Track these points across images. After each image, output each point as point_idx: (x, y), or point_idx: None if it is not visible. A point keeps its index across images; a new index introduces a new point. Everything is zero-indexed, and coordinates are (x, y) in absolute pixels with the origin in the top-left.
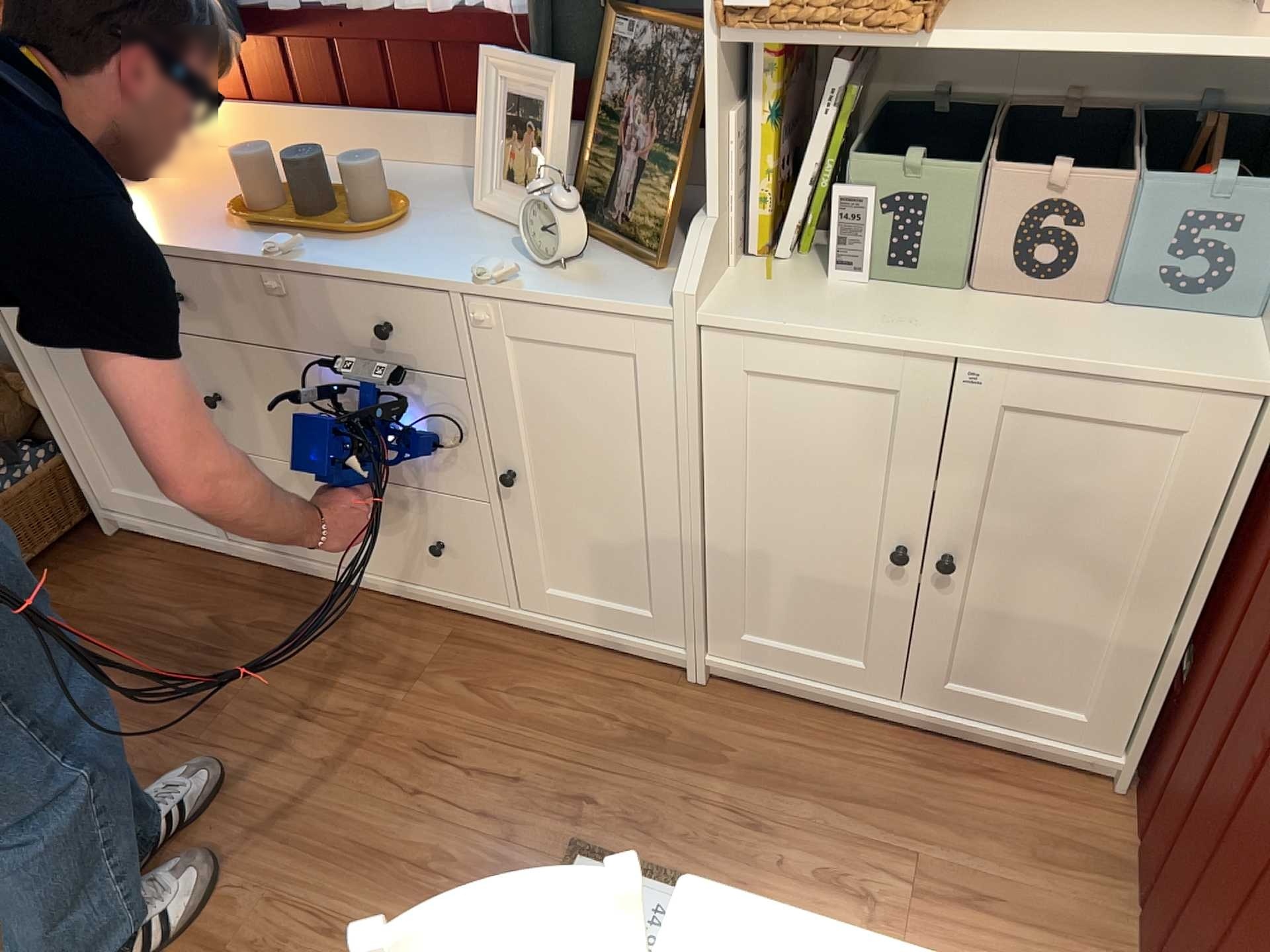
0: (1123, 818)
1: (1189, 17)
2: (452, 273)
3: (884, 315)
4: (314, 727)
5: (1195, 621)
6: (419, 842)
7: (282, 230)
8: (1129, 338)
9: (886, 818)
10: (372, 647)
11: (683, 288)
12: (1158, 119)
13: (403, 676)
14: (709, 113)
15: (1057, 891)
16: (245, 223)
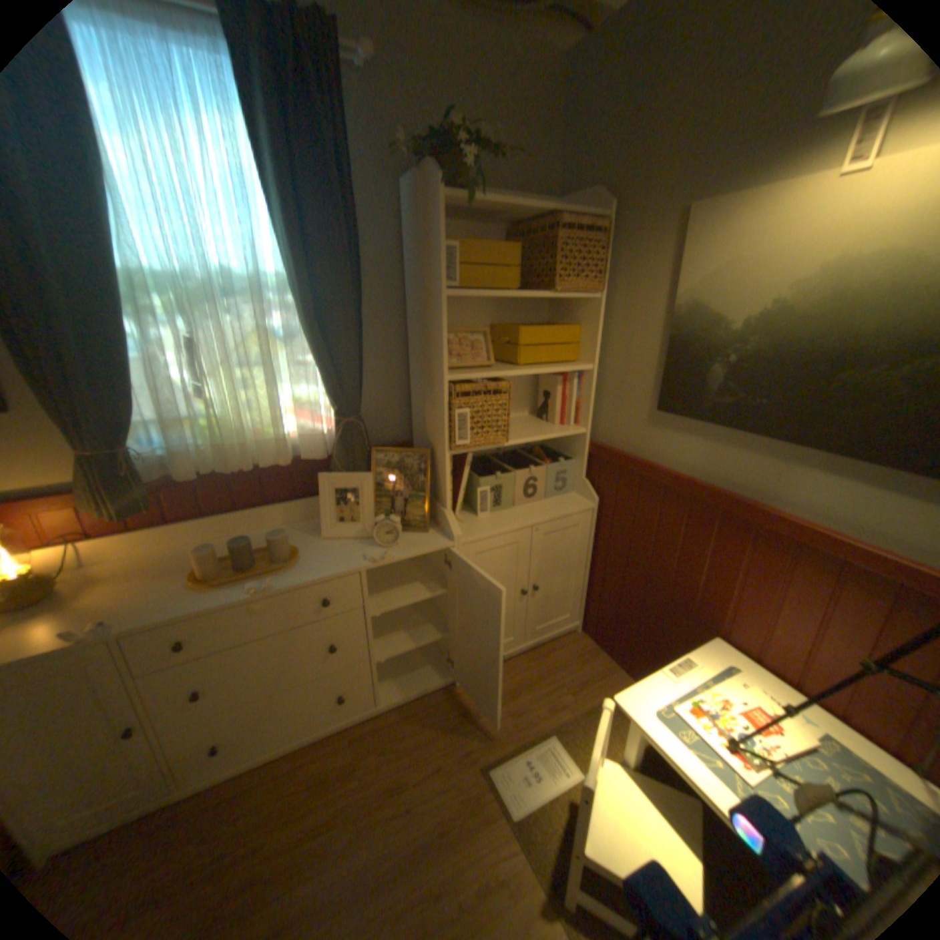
0: (590, 640)
1: (536, 424)
2: (349, 563)
3: (504, 519)
4: (325, 842)
5: (592, 571)
6: (432, 835)
7: (233, 581)
8: (559, 504)
9: (550, 684)
10: (313, 783)
11: (454, 533)
12: (521, 448)
13: (345, 781)
14: (445, 474)
15: (598, 669)
16: (203, 587)
